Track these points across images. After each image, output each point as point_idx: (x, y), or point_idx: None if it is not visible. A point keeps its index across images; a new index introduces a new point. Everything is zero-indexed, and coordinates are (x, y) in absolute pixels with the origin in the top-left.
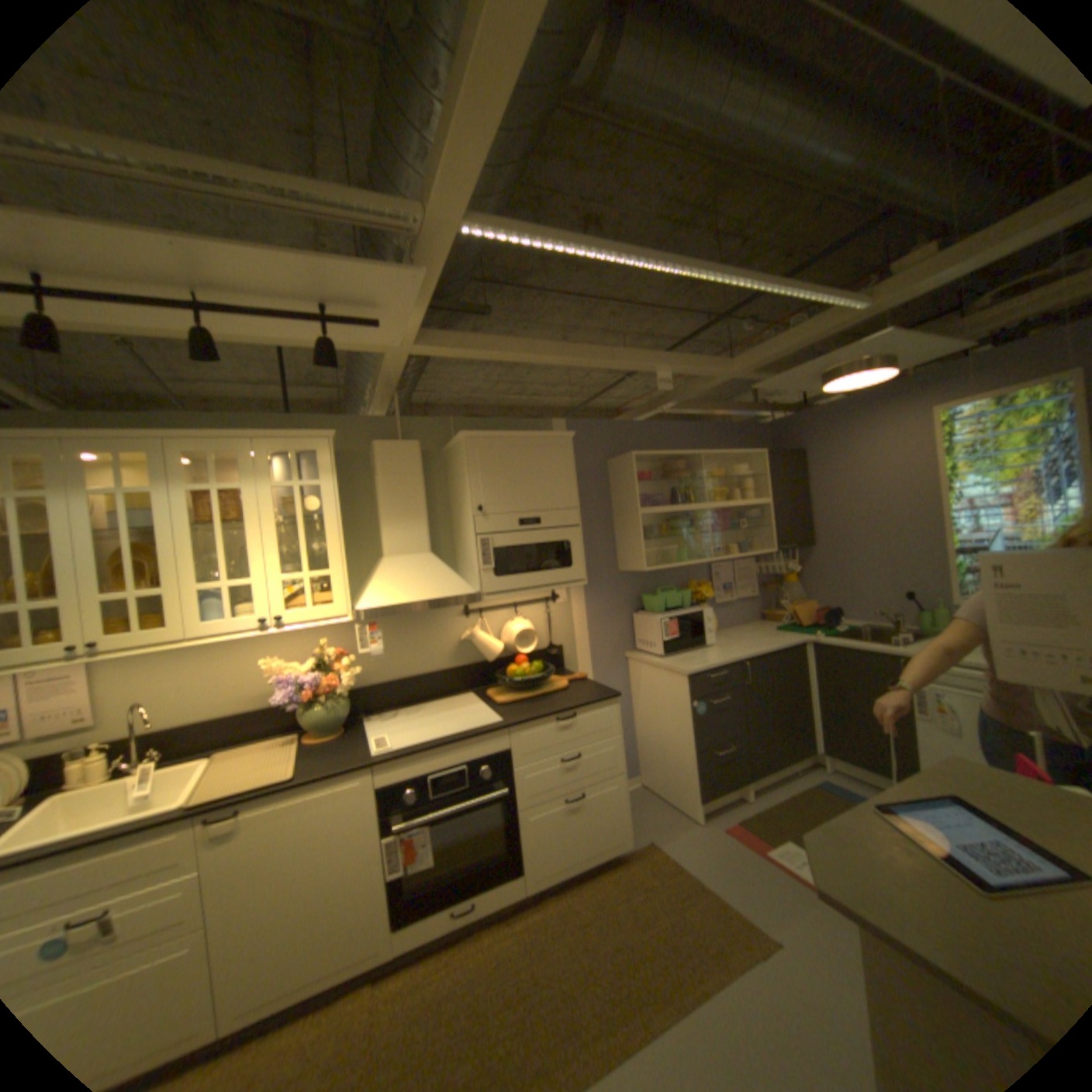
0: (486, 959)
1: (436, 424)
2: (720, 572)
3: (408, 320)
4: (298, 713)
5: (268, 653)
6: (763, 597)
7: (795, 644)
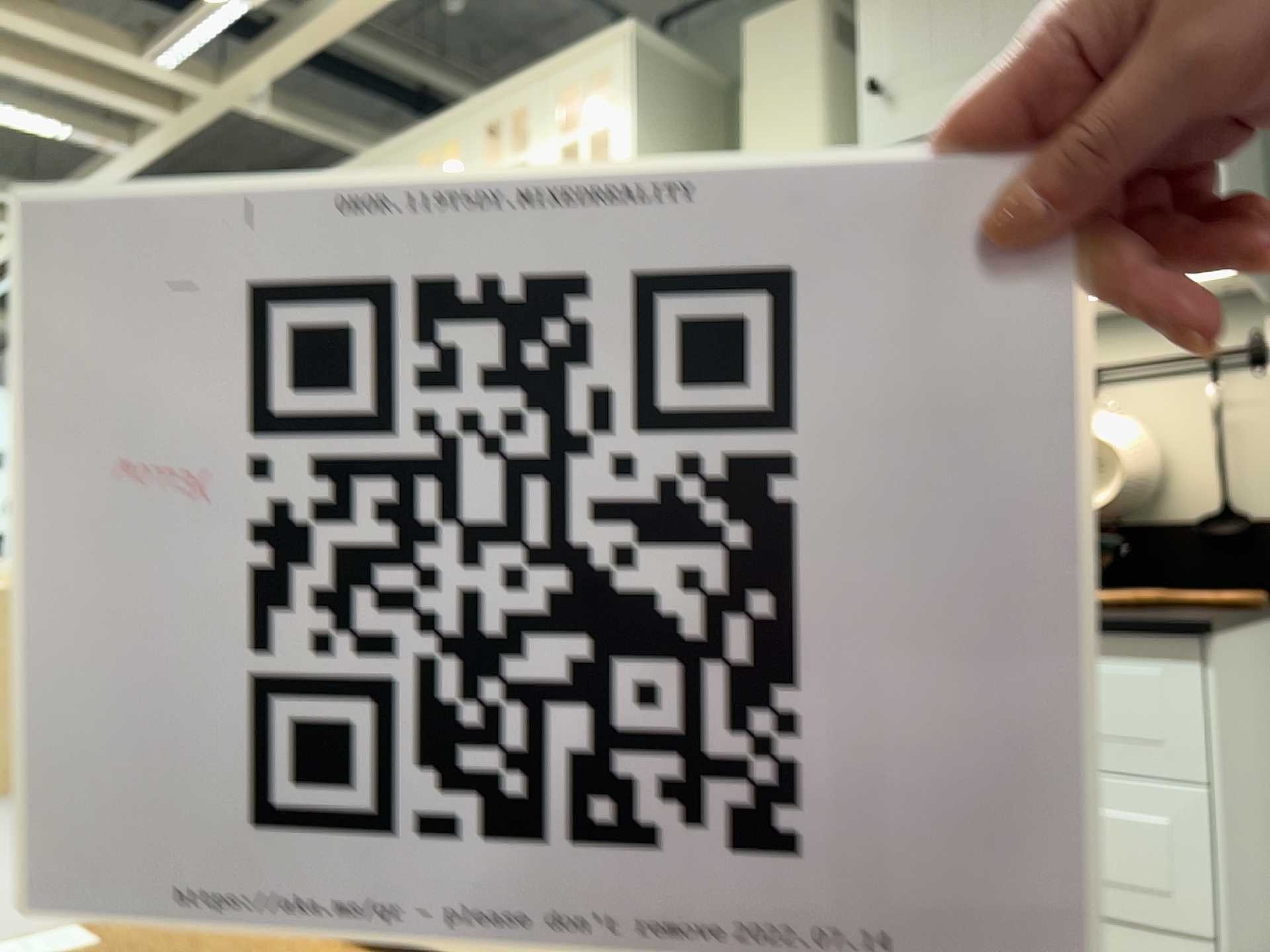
0: None
1: None
2: None
3: None
4: None
5: None
6: None
7: None
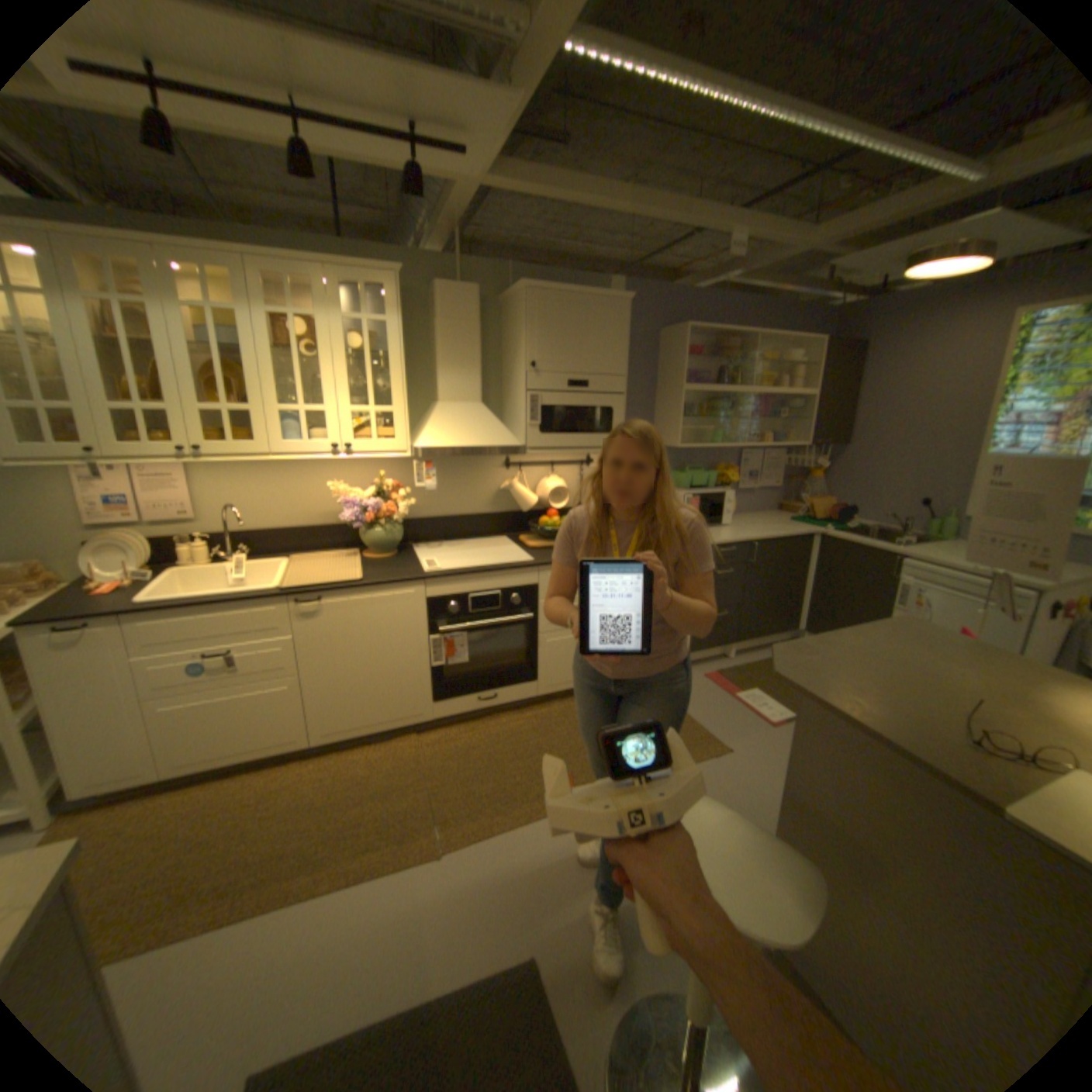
0: (503, 730)
1: (495, 268)
2: (749, 458)
3: (487, 146)
4: (361, 532)
5: (333, 478)
6: (785, 488)
7: (804, 533)
